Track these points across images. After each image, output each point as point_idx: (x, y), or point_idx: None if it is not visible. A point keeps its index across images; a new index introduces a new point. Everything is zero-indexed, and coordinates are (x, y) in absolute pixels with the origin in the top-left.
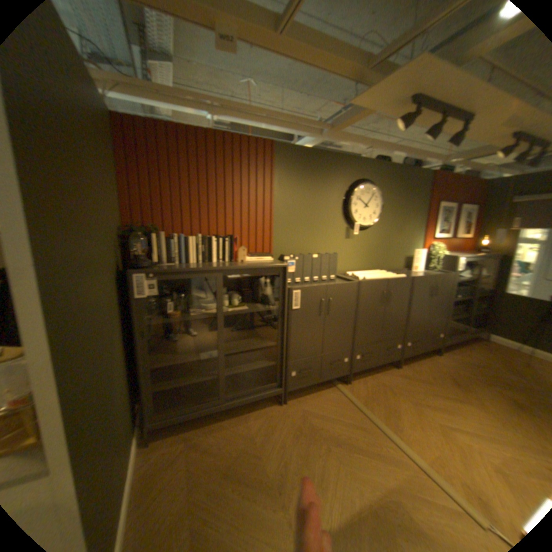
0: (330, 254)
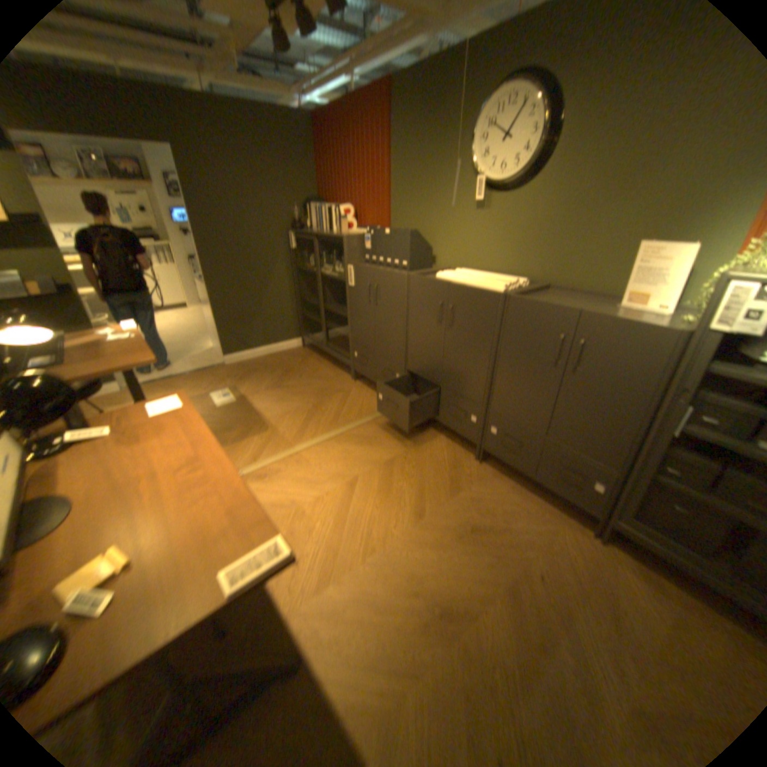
0: (401, 230)
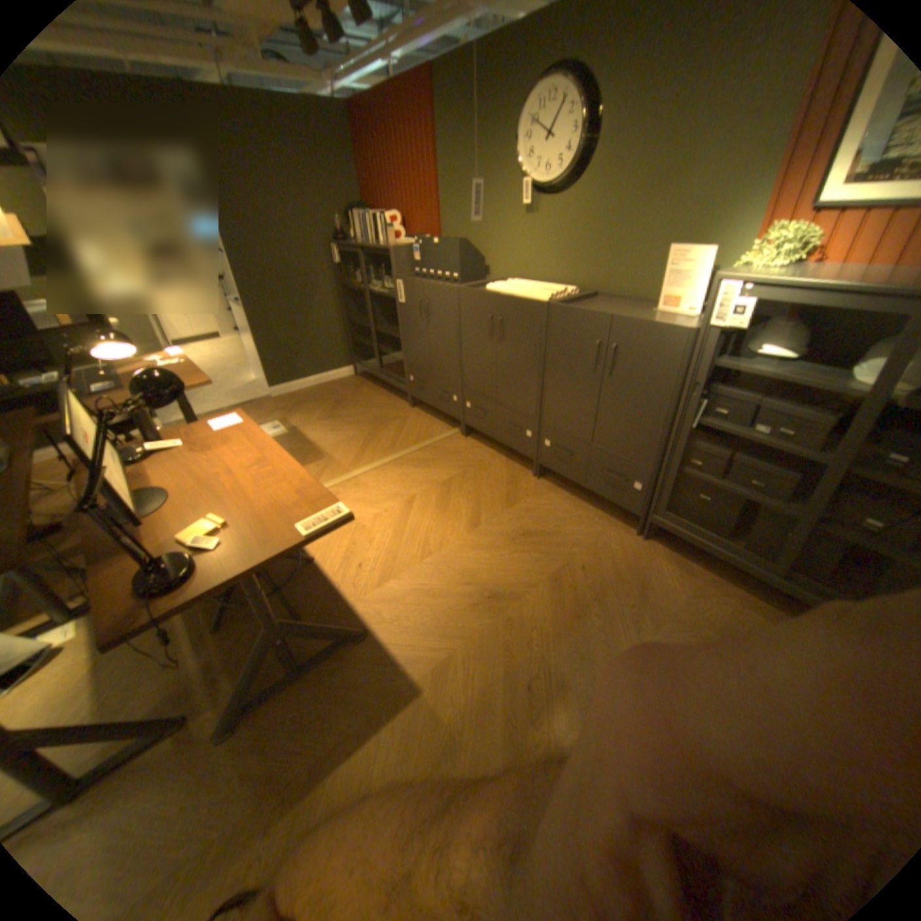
0: (453, 238)
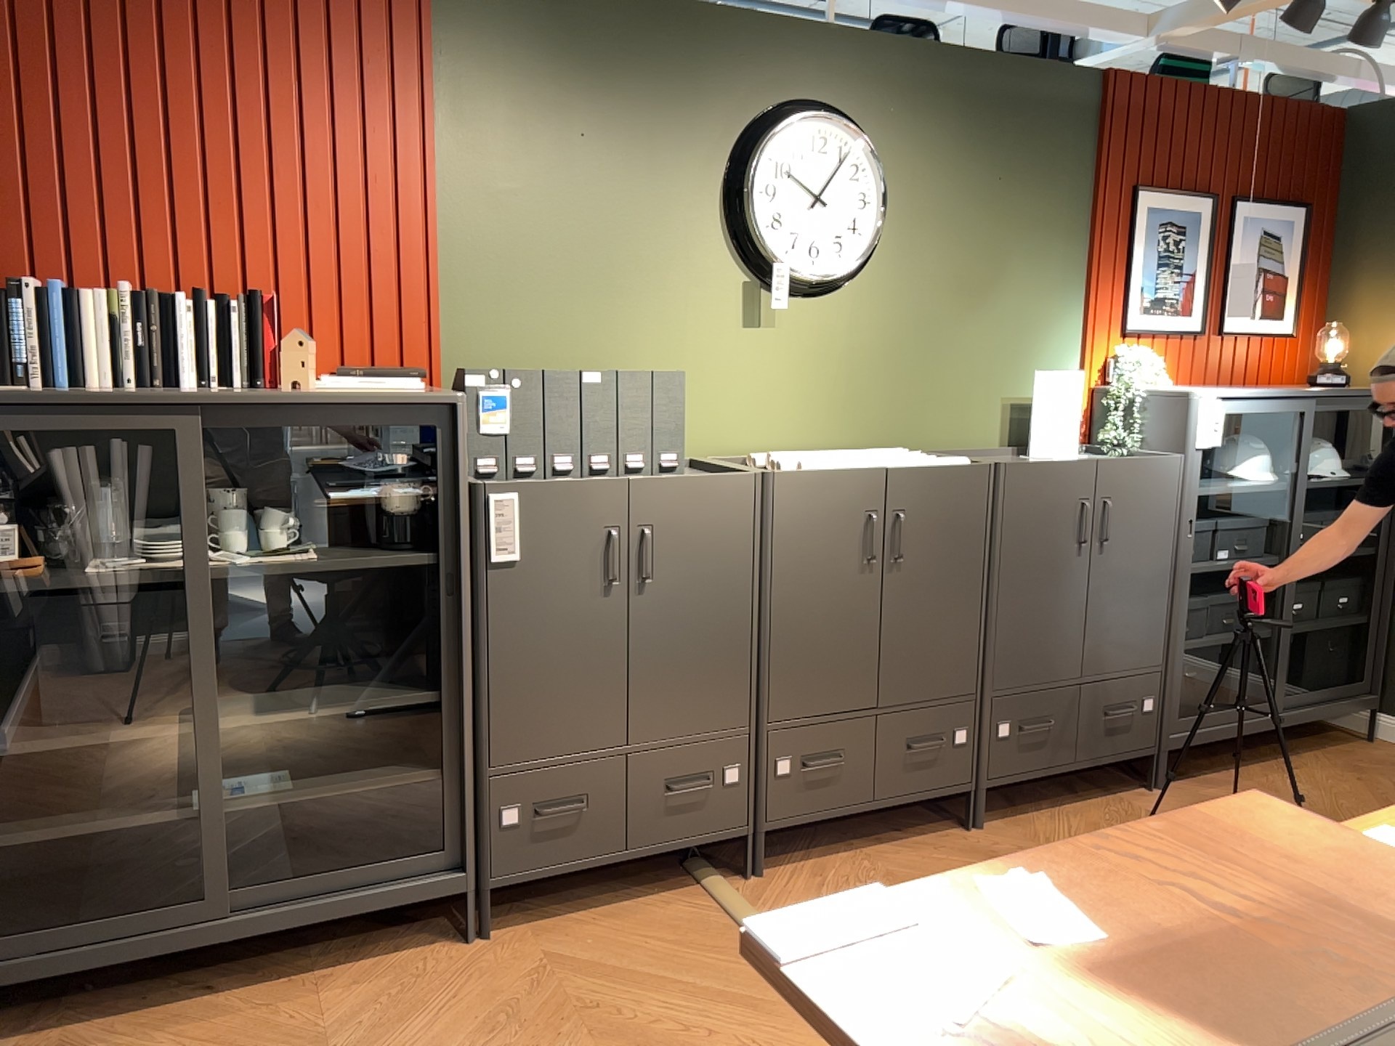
0: (651, 372)
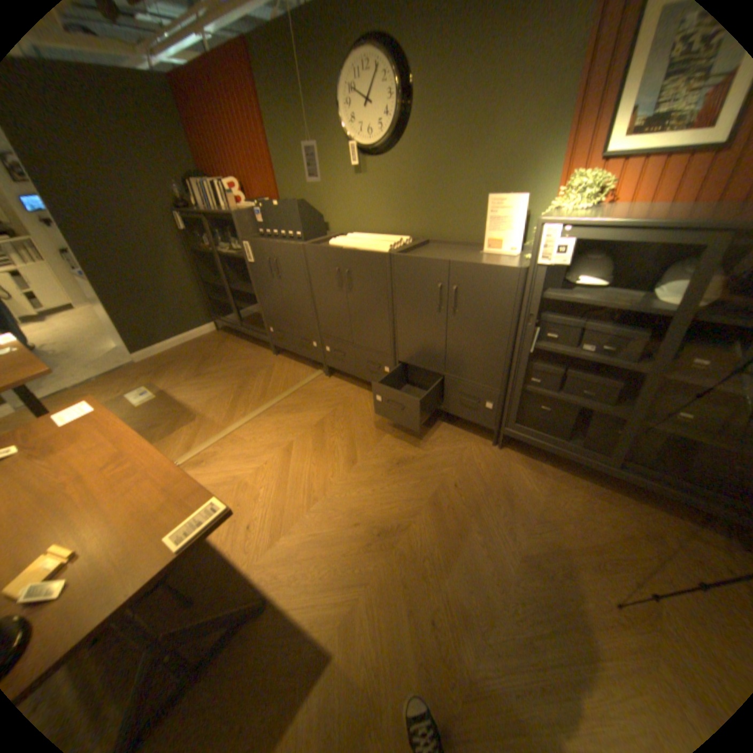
0: (288, 201)
